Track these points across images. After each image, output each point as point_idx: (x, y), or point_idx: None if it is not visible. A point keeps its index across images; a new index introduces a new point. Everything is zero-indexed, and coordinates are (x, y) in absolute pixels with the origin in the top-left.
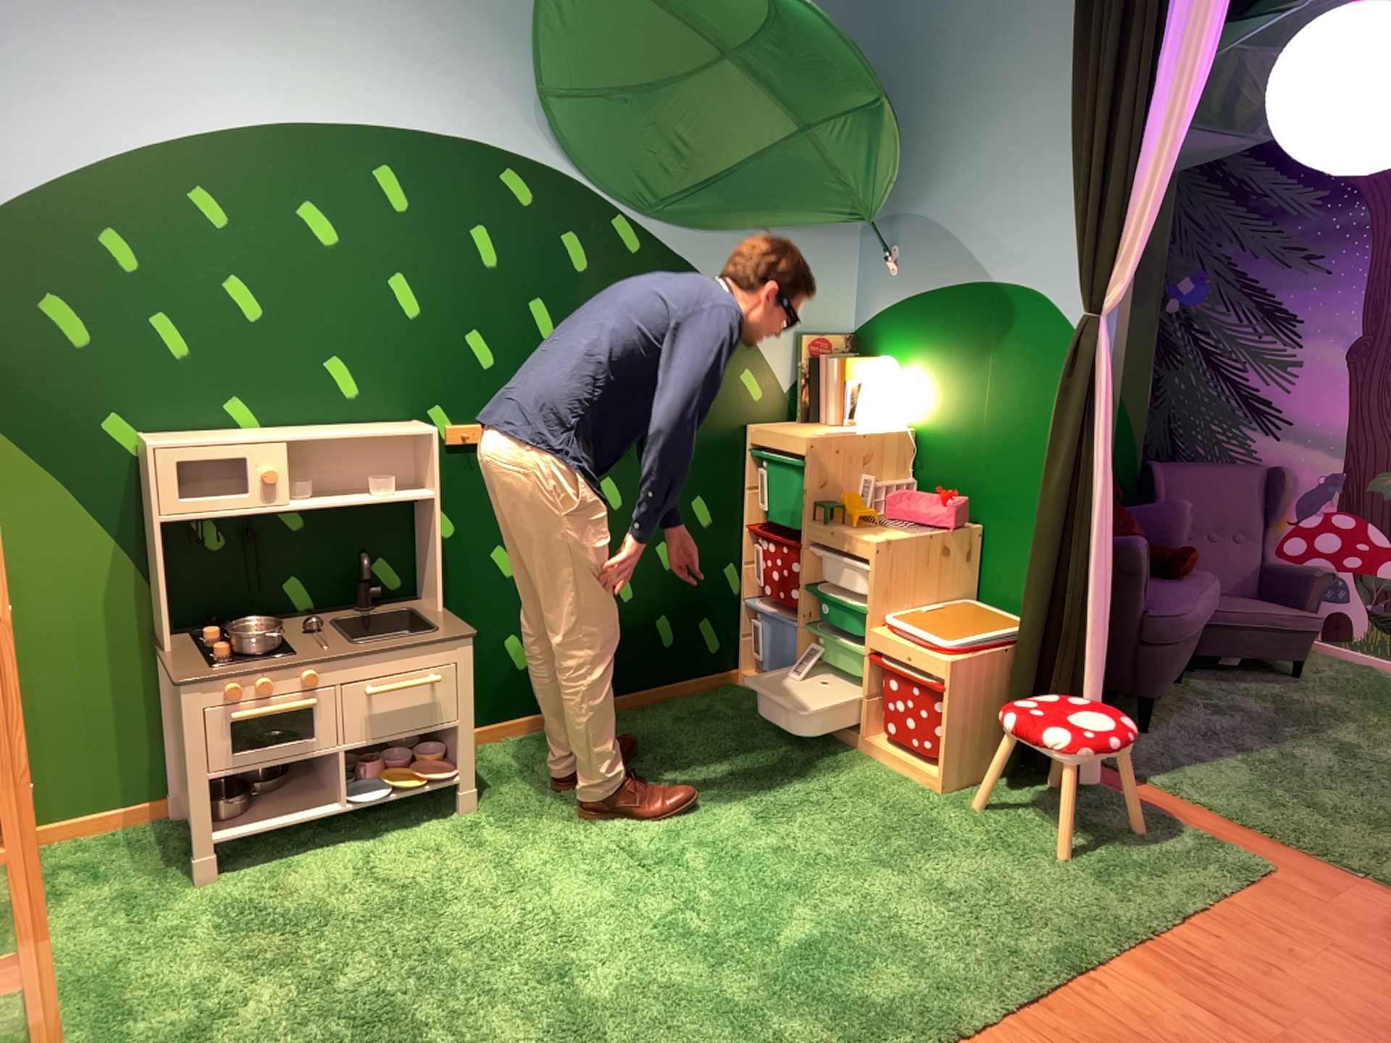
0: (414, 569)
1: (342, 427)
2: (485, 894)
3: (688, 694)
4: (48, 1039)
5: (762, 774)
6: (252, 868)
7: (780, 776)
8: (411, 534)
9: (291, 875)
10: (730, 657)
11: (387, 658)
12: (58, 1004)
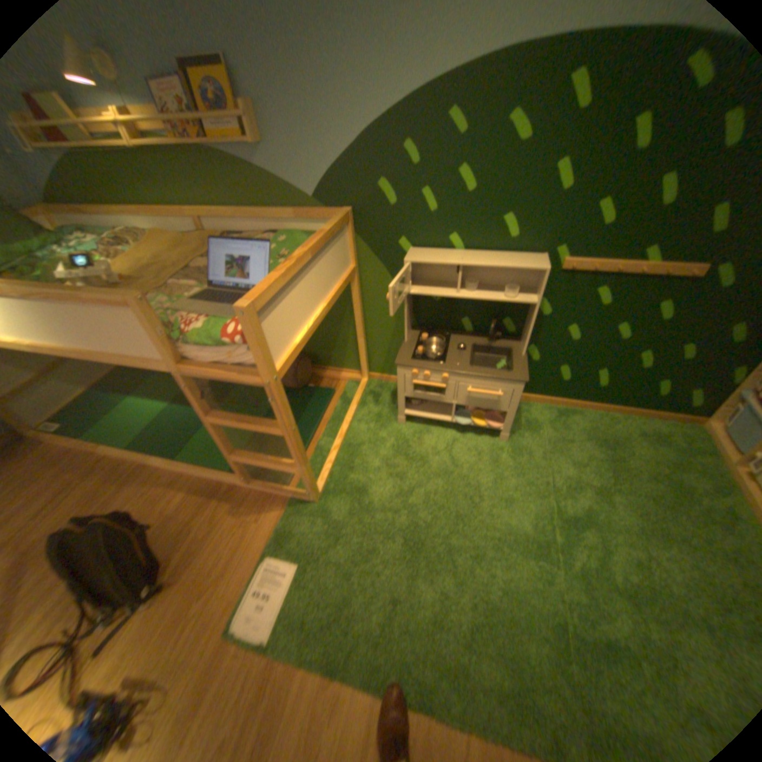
0: (523, 327)
1: (501, 257)
2: (482, 492)
3: (662, 420)
4: (327, 468)
5: (671, 504)
6: (416, 425)
7: (683, 512)
8: (526, 312)
9: (425, 436)
10: (706, 413)
11: (479, 380)
12: (340, 452)
